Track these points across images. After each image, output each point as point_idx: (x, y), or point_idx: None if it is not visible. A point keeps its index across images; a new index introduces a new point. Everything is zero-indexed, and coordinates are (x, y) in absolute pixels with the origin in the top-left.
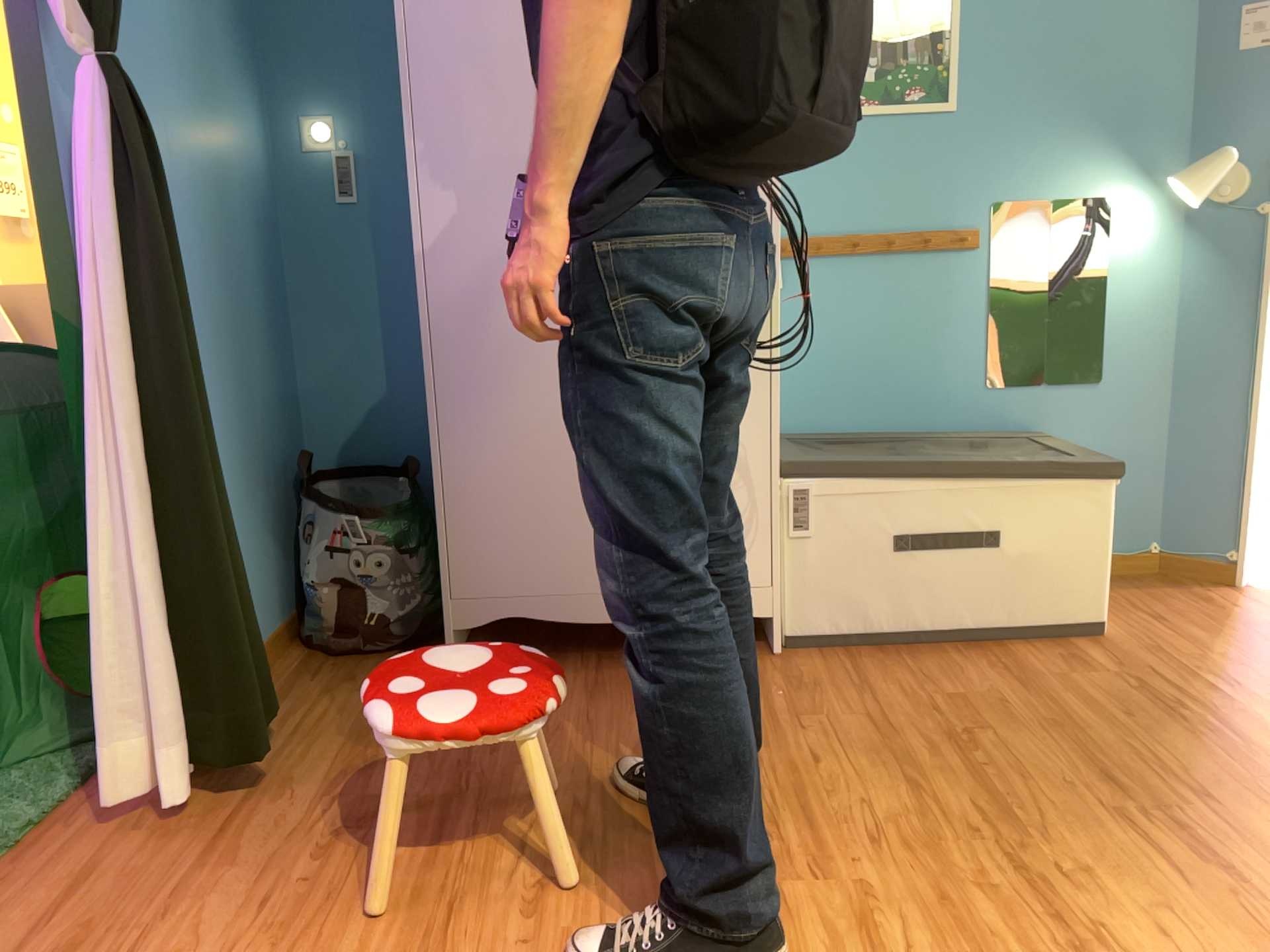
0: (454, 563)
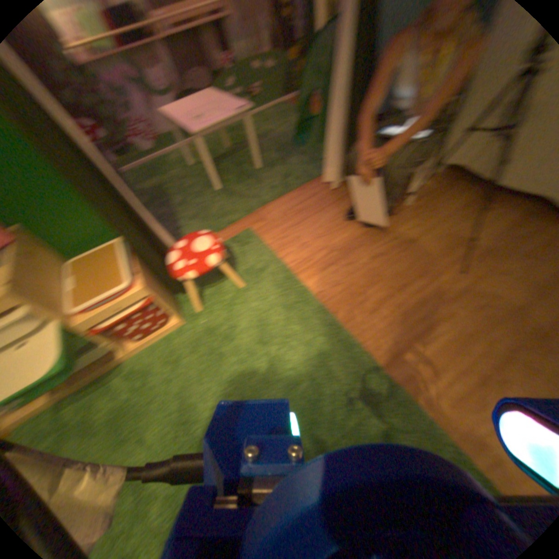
0: (452, 141)
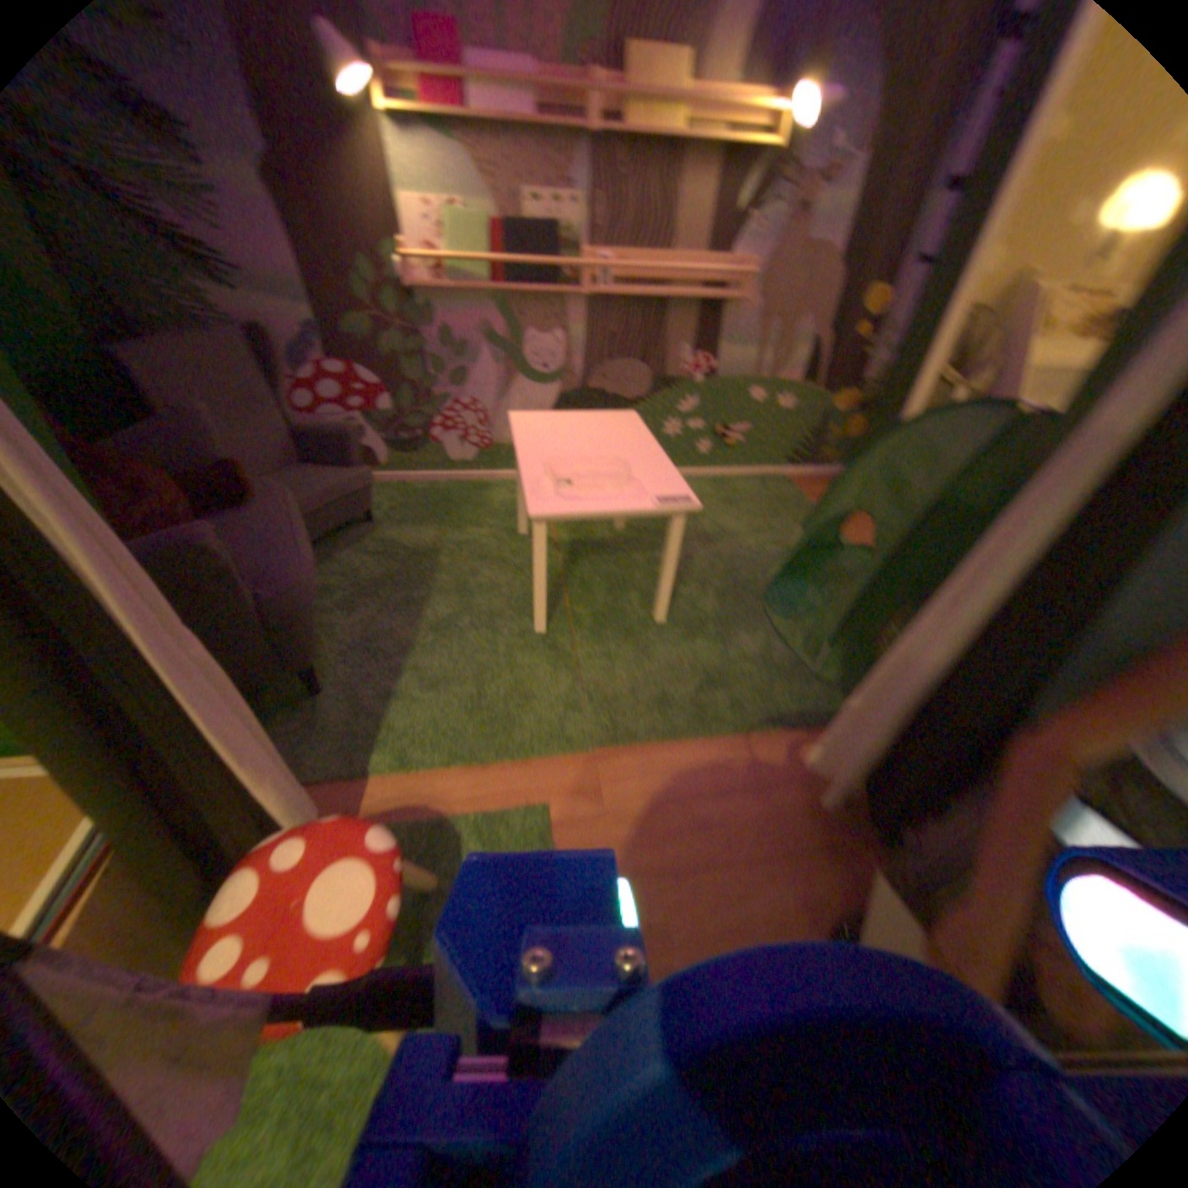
0: None
